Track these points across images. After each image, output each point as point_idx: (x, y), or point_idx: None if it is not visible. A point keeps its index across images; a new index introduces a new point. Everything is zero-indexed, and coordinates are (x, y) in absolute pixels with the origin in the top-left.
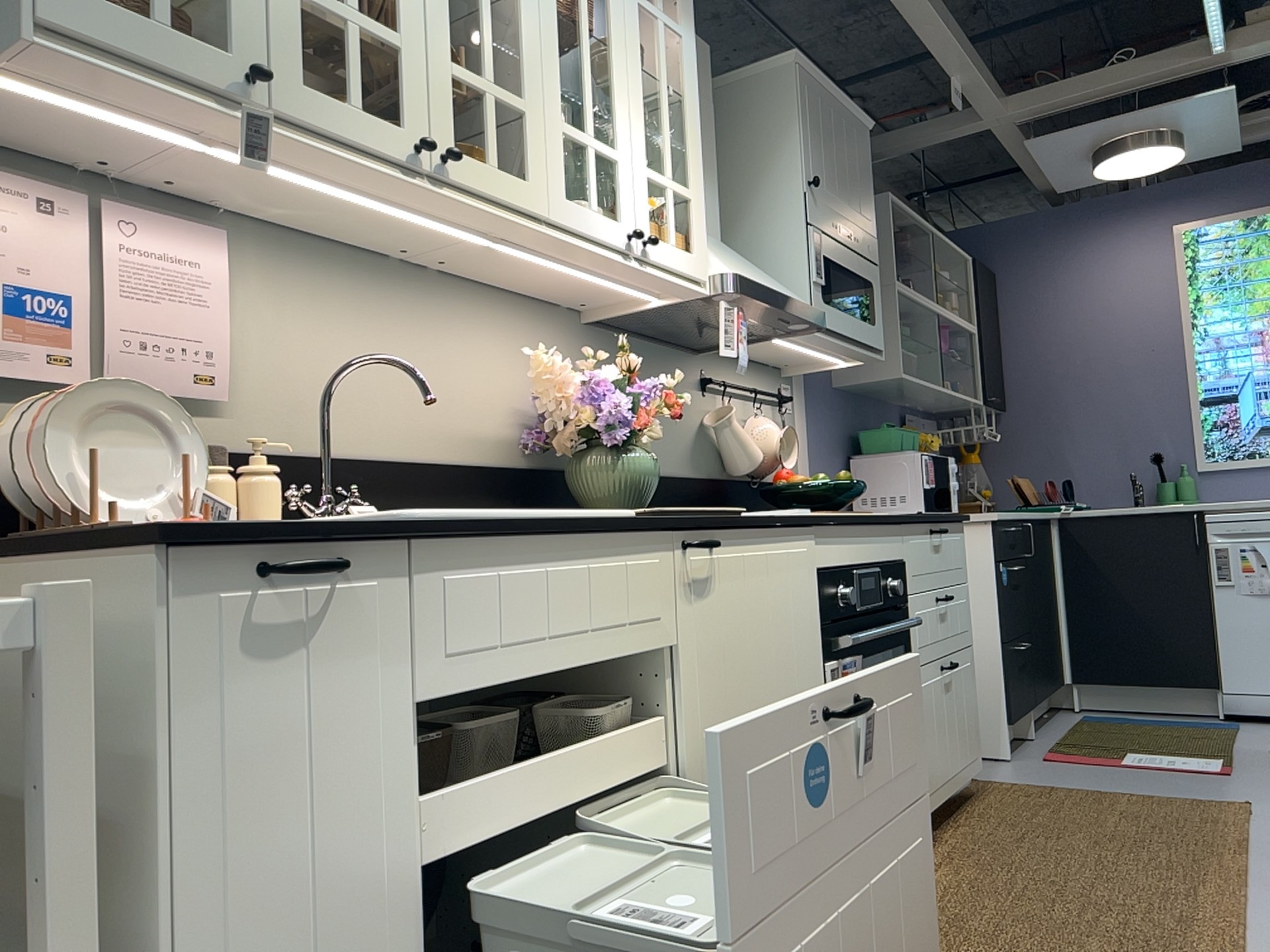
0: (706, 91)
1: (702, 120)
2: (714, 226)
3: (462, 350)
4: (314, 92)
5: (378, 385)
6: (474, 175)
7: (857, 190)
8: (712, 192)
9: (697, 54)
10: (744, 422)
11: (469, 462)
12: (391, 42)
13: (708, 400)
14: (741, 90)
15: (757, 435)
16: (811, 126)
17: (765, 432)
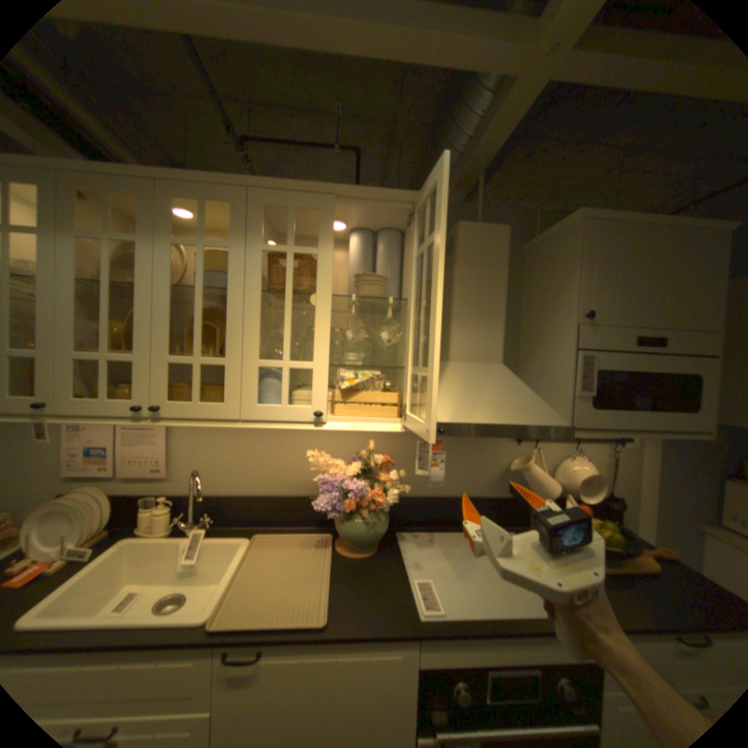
0: (495, 260)
1: (486, 283)
2: (490, 354)
3: (299, 441)
4: (79, 399)
5: (245, 463)
6: (180, 410)
7: (682, 297)
8: (491, 331)
9: (488, 235)
10: (561, 460)
11: (297, 495)
12: (127, 360)
13: (521, 448)
14: (551, 241)
15: (573, 470)
16: (598, 264)
17: (574, 472)
